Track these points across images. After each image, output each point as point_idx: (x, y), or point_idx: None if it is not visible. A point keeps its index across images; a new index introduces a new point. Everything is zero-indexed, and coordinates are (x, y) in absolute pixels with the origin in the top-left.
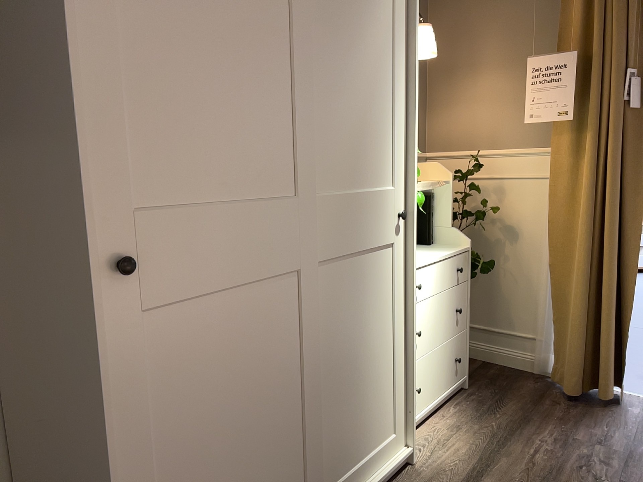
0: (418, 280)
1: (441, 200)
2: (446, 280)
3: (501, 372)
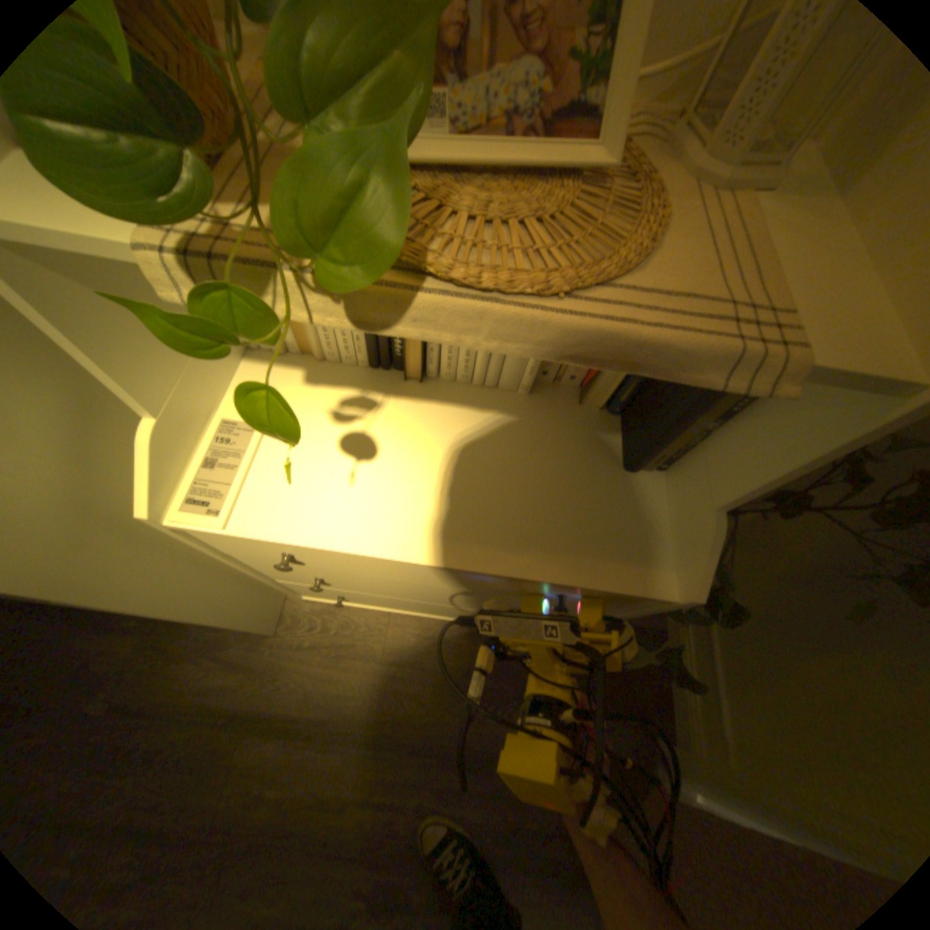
0: (295, 551)
1: (798, 402)
2: (471, 584)
3: (639, 672)
